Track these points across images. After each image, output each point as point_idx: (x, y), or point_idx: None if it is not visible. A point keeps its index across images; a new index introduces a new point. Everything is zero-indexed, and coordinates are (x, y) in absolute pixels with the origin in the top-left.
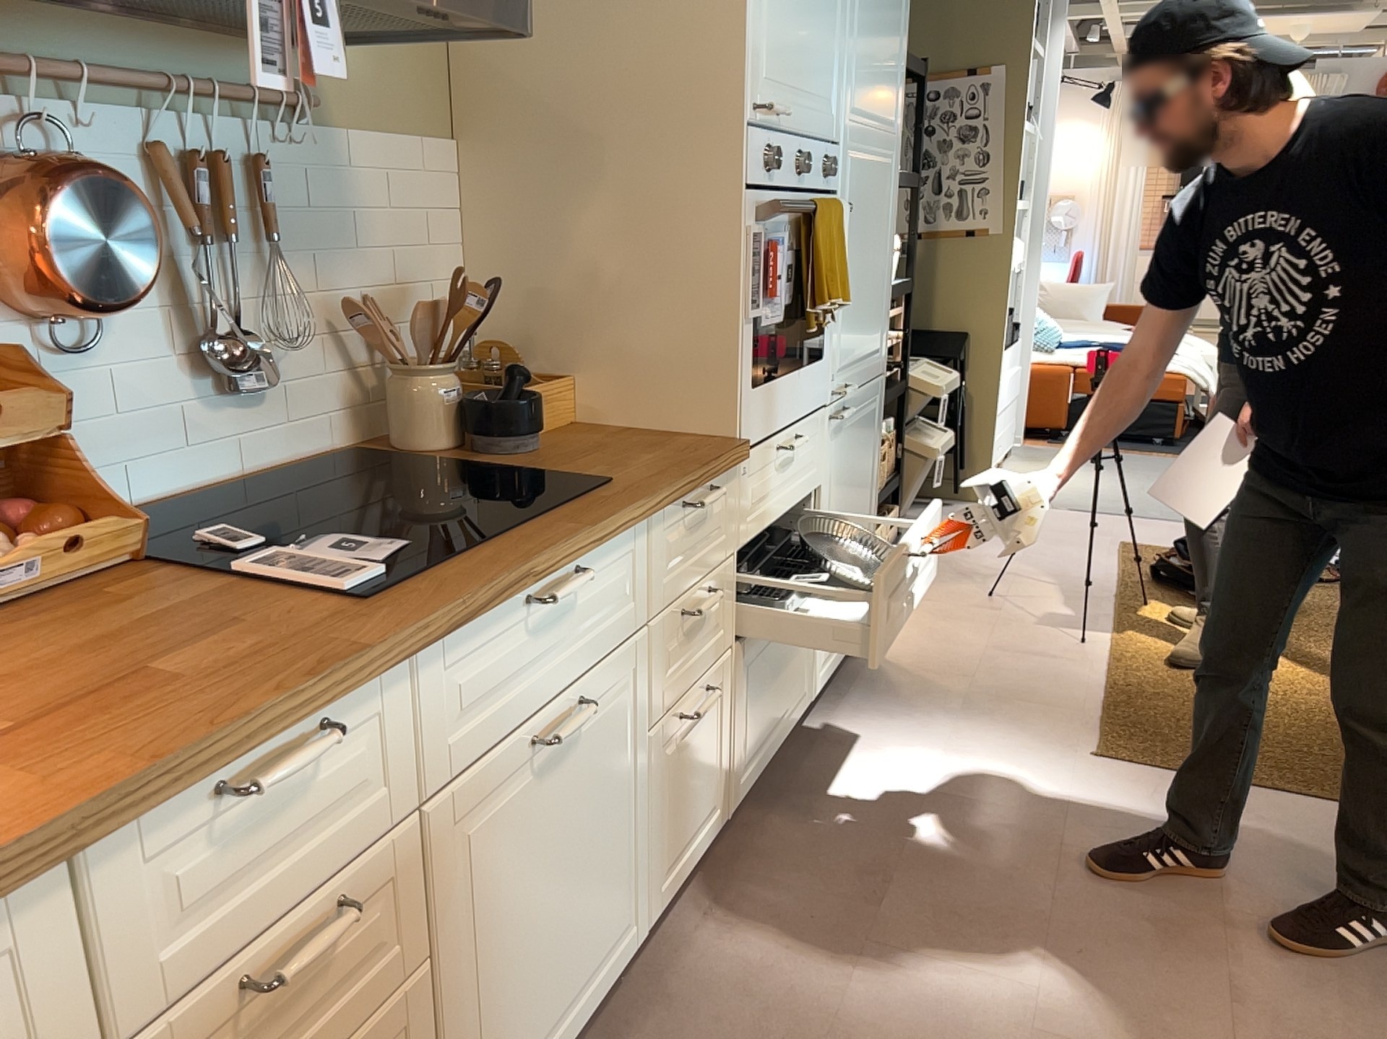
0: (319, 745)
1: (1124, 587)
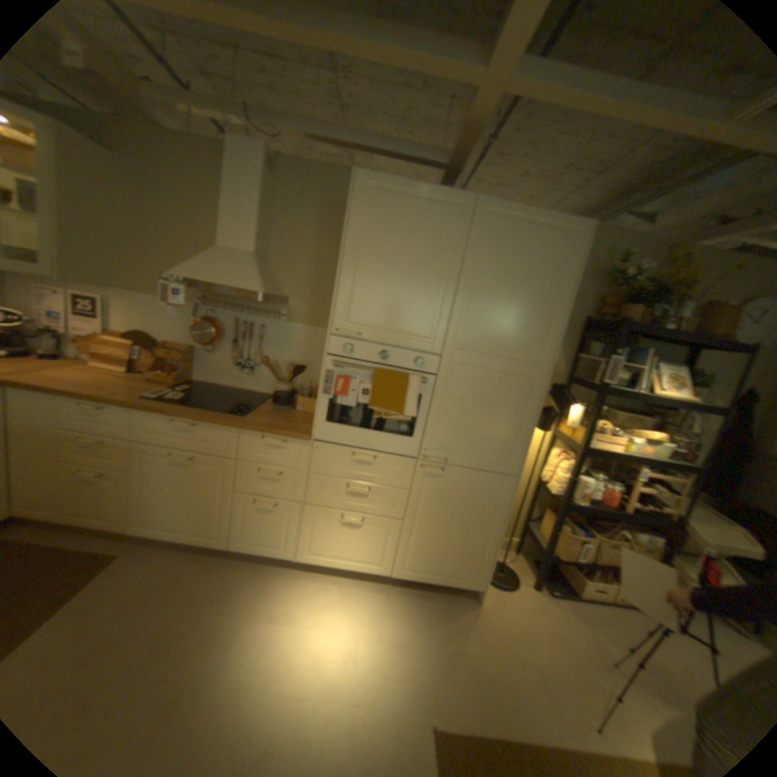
0: (91, 409)
1: None
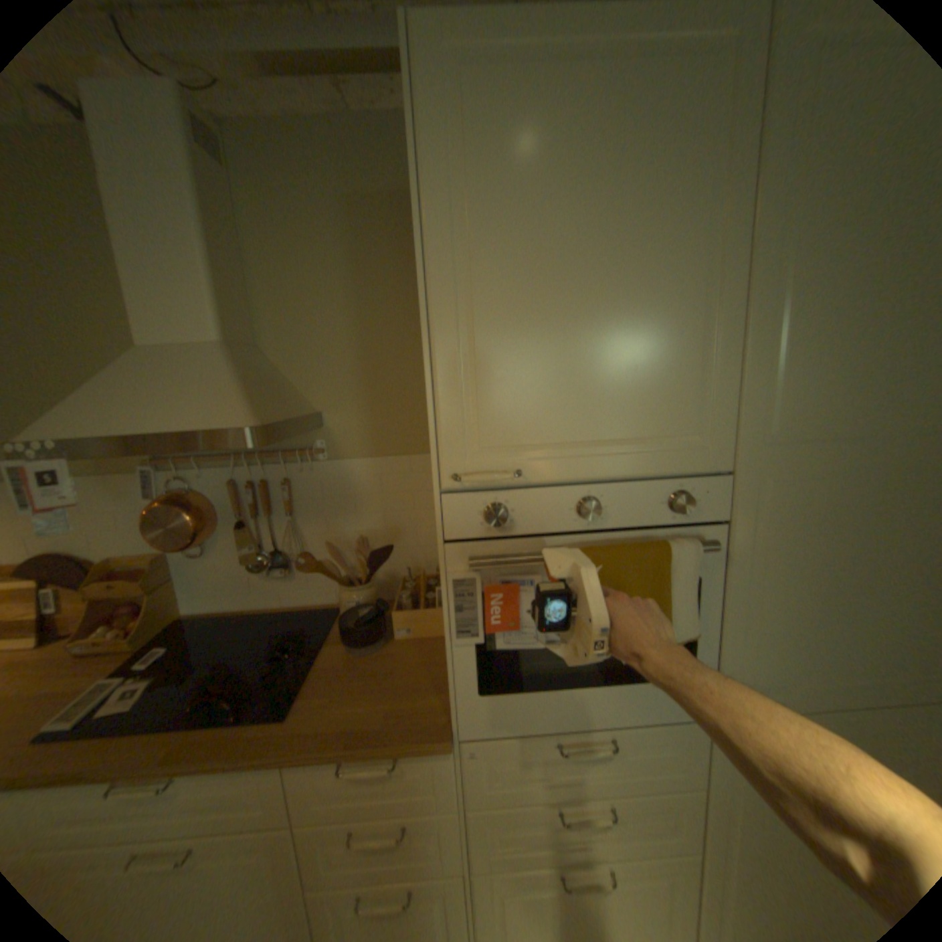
0: None
1: None
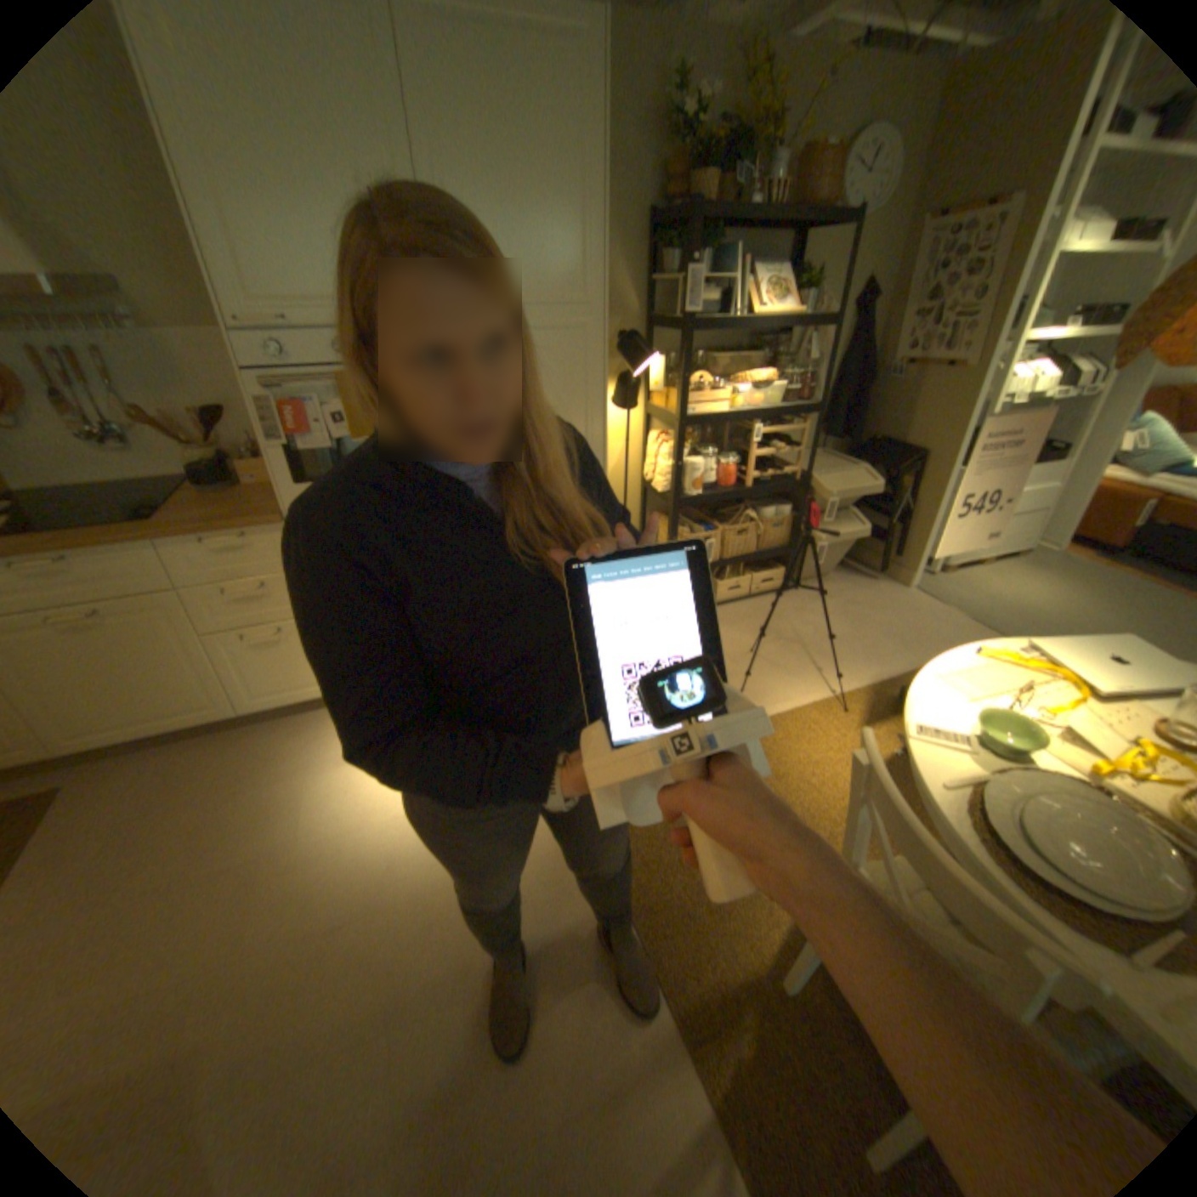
0: None
1: (861, 694)
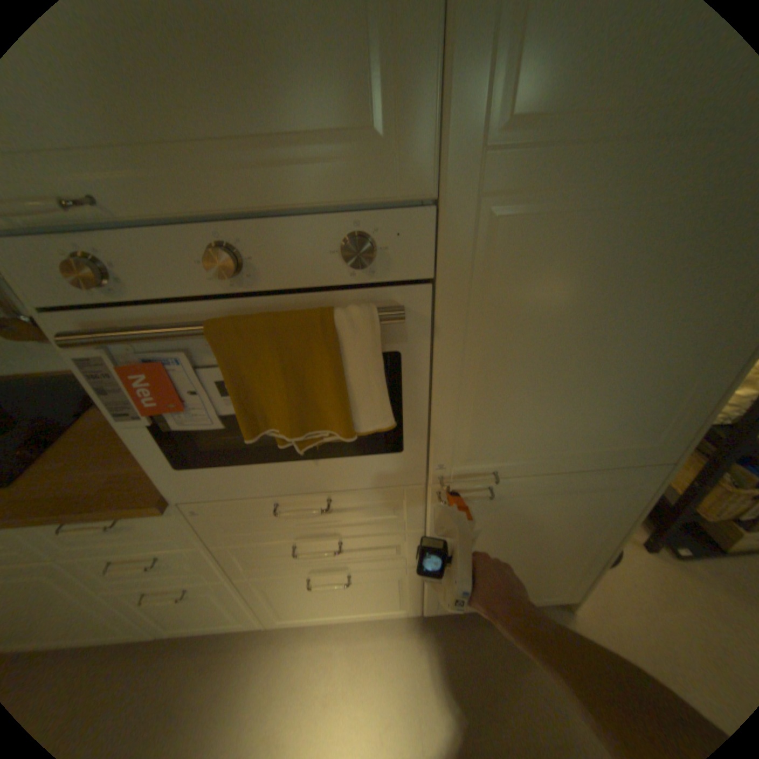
0: None
1: None
